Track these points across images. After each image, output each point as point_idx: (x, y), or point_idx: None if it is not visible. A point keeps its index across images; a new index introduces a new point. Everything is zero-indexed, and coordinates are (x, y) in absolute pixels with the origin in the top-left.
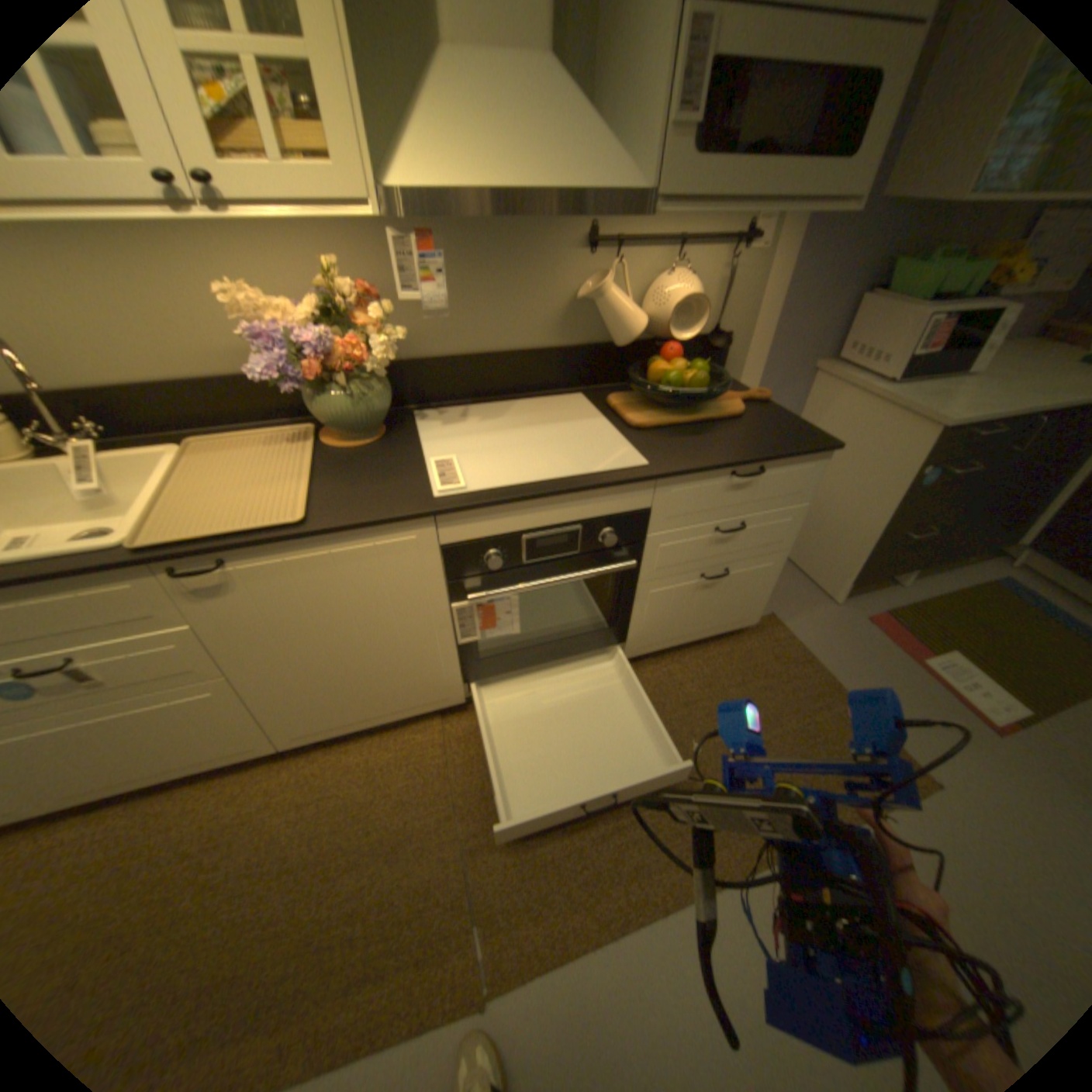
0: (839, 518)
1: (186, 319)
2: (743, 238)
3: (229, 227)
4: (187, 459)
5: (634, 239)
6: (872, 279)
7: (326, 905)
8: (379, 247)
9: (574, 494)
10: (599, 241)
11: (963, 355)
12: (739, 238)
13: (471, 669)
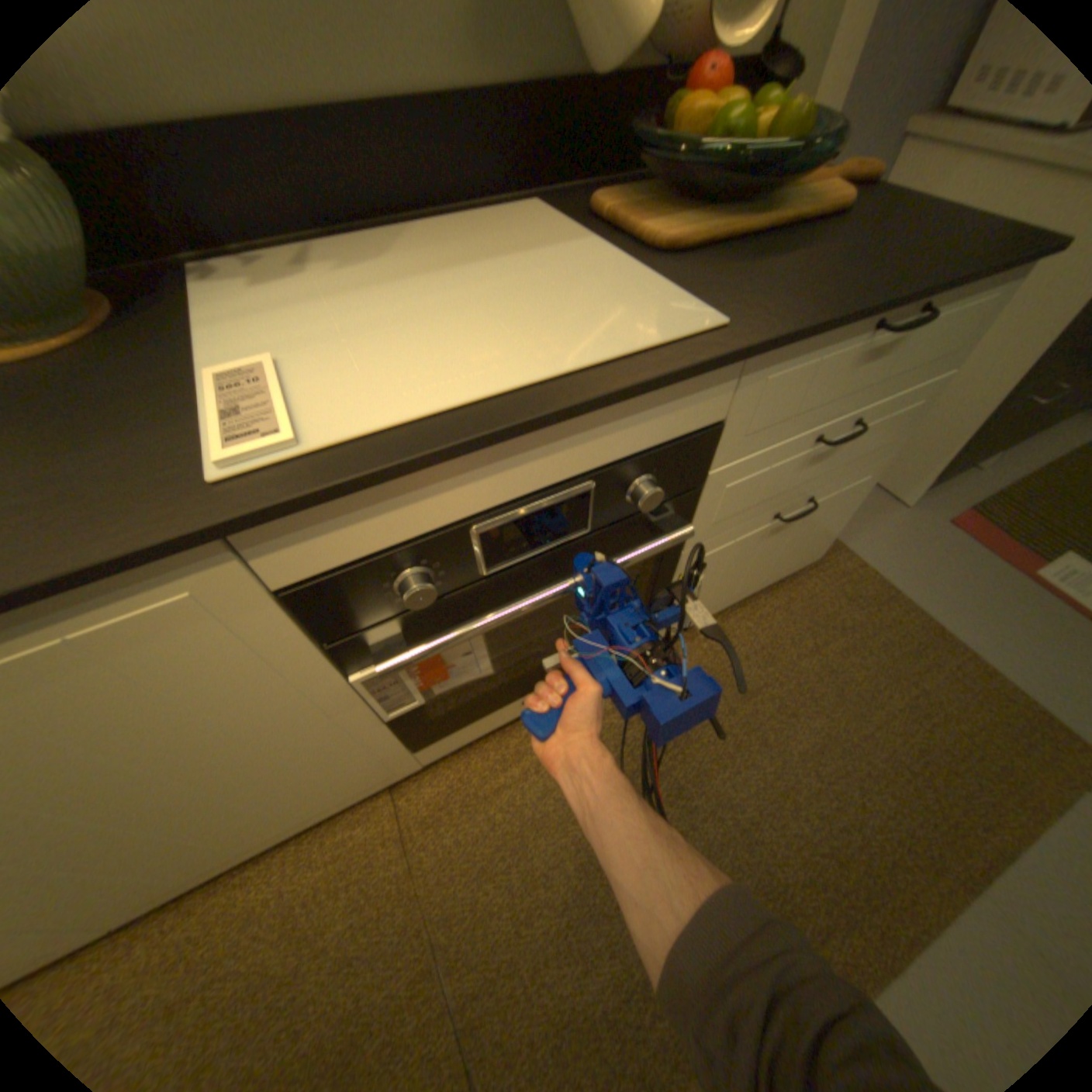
0: None
1: None
2: None
3: None
4: None
5: None
6: None
7: None
8: None
9: (578, 412)
10: None
11: None
12: None
13: (419, 734)
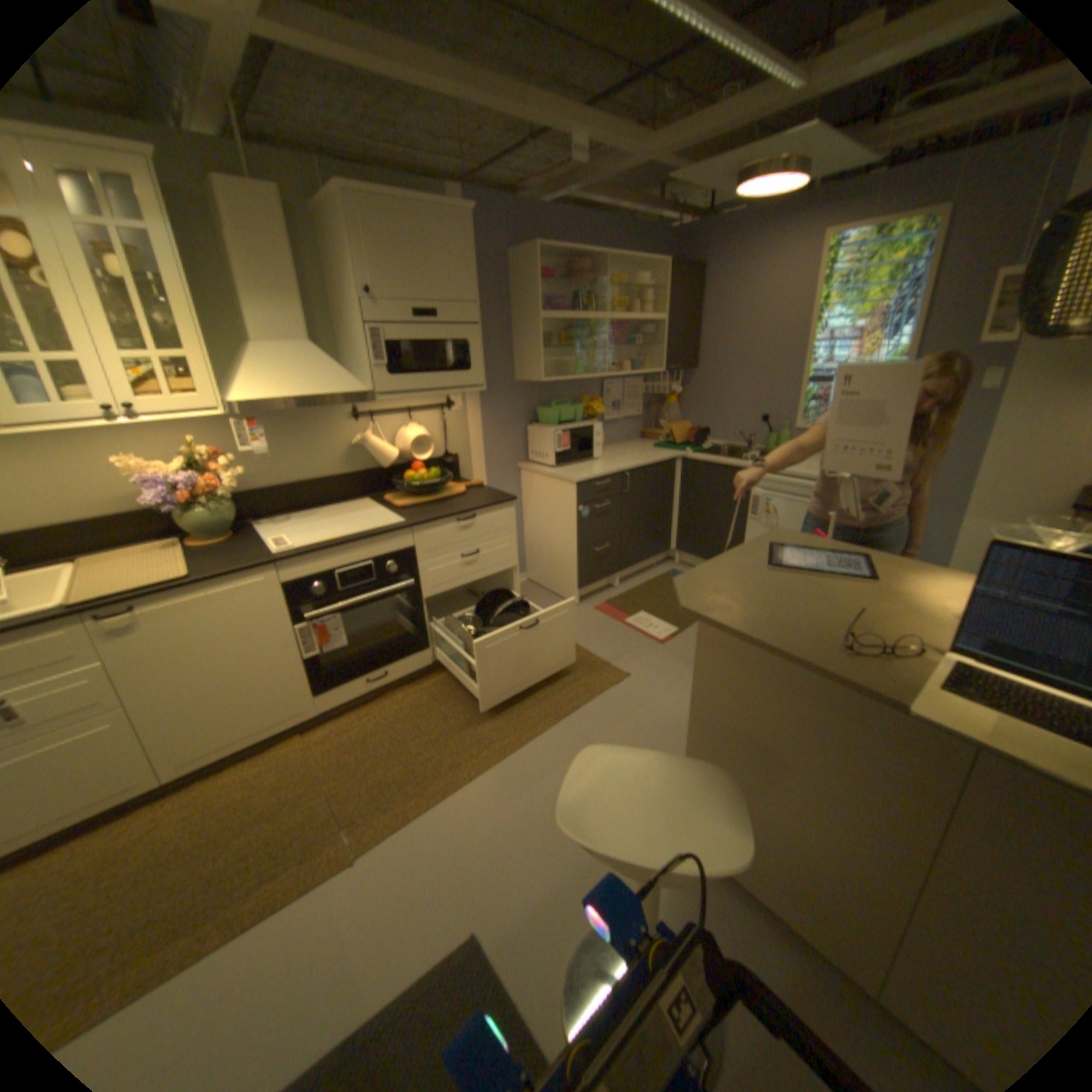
0: (557, 552)
1: (83, 484)
2: (445, 408)
3: (120, 430)
4: (85, 570)
5: (380, 414)
6: (529, 421)
7: (222, 862)
8: (220, 432)
9: (362, 542)
10: (359, 417)
11: (586, 452)
12: (442, 408)
13: (317, 684)
